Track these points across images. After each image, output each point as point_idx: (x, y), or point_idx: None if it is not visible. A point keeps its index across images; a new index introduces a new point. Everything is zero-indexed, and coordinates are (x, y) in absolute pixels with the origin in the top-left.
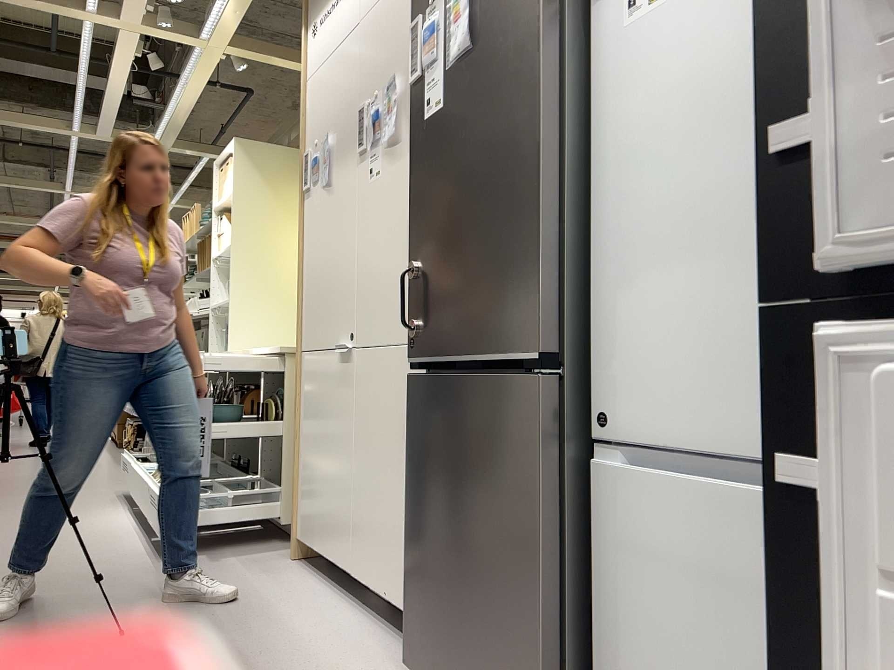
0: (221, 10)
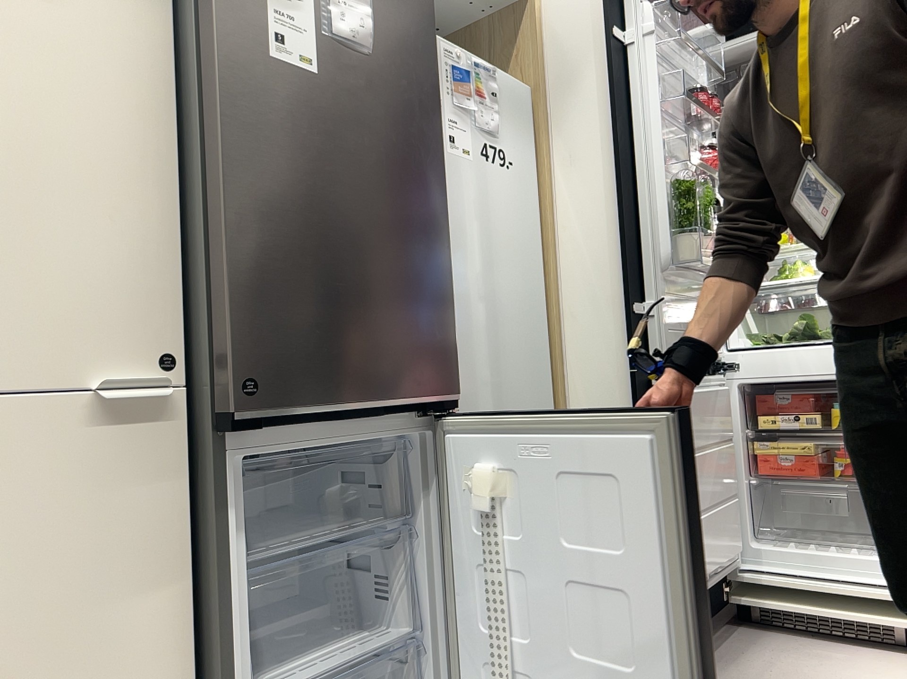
0: None
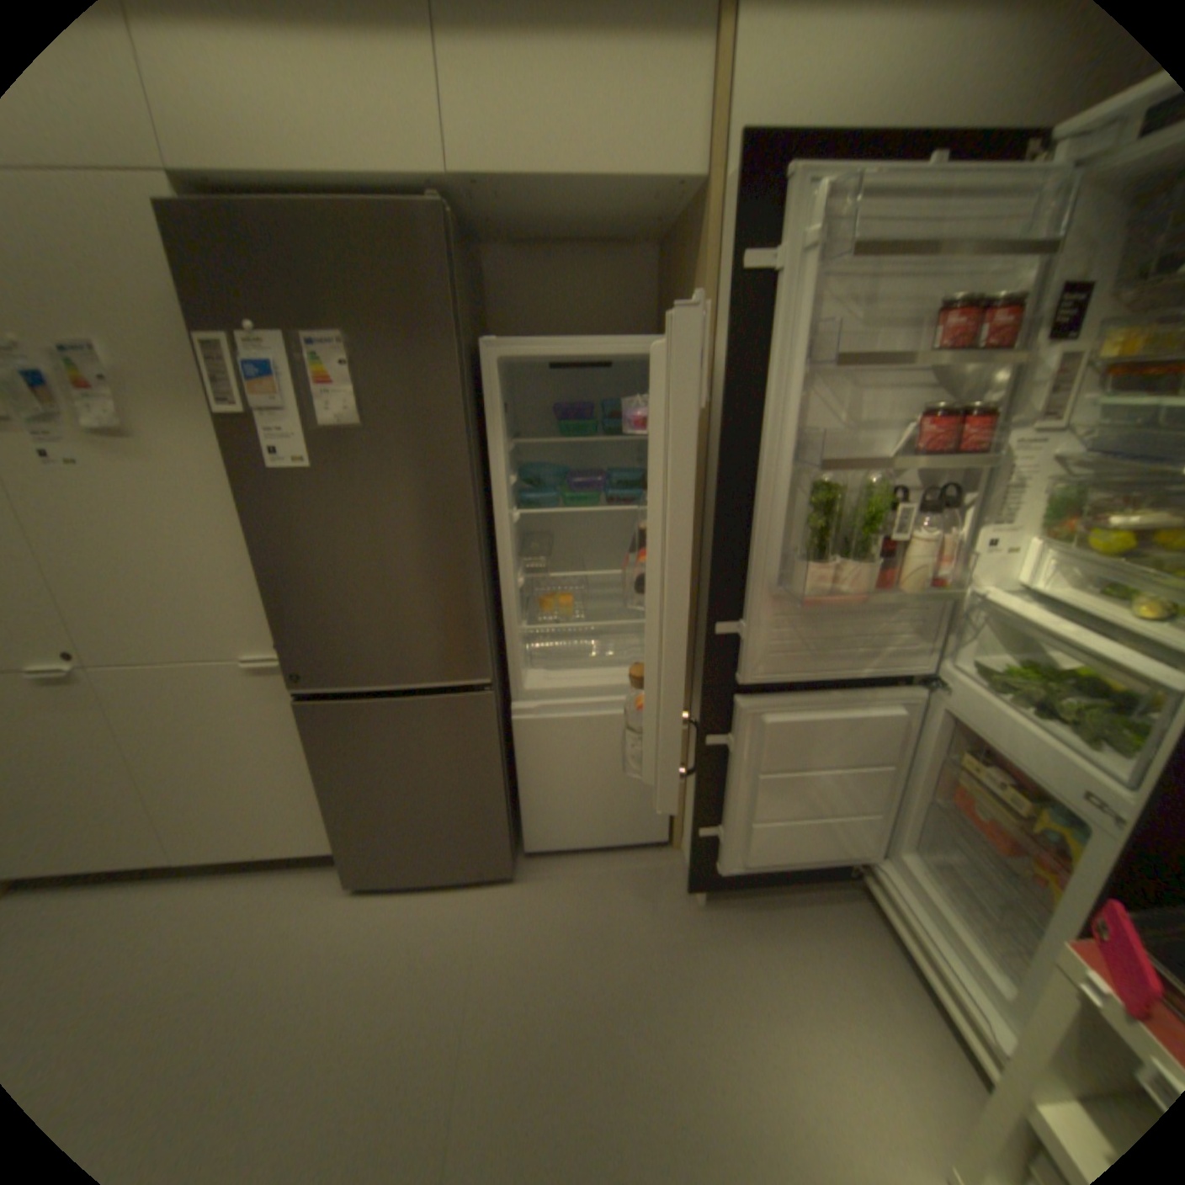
0: None
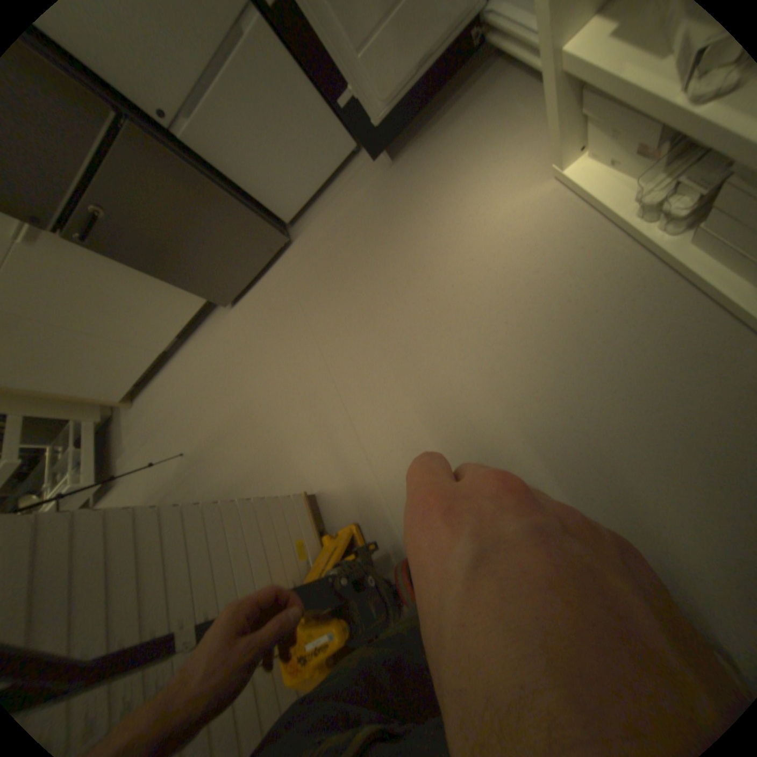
0: None
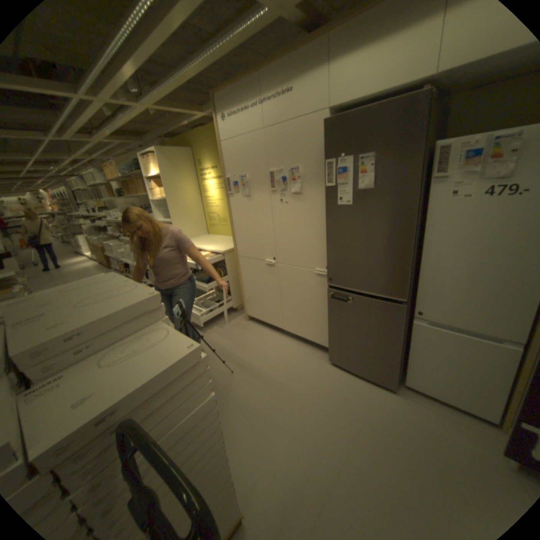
0: (154, 92)
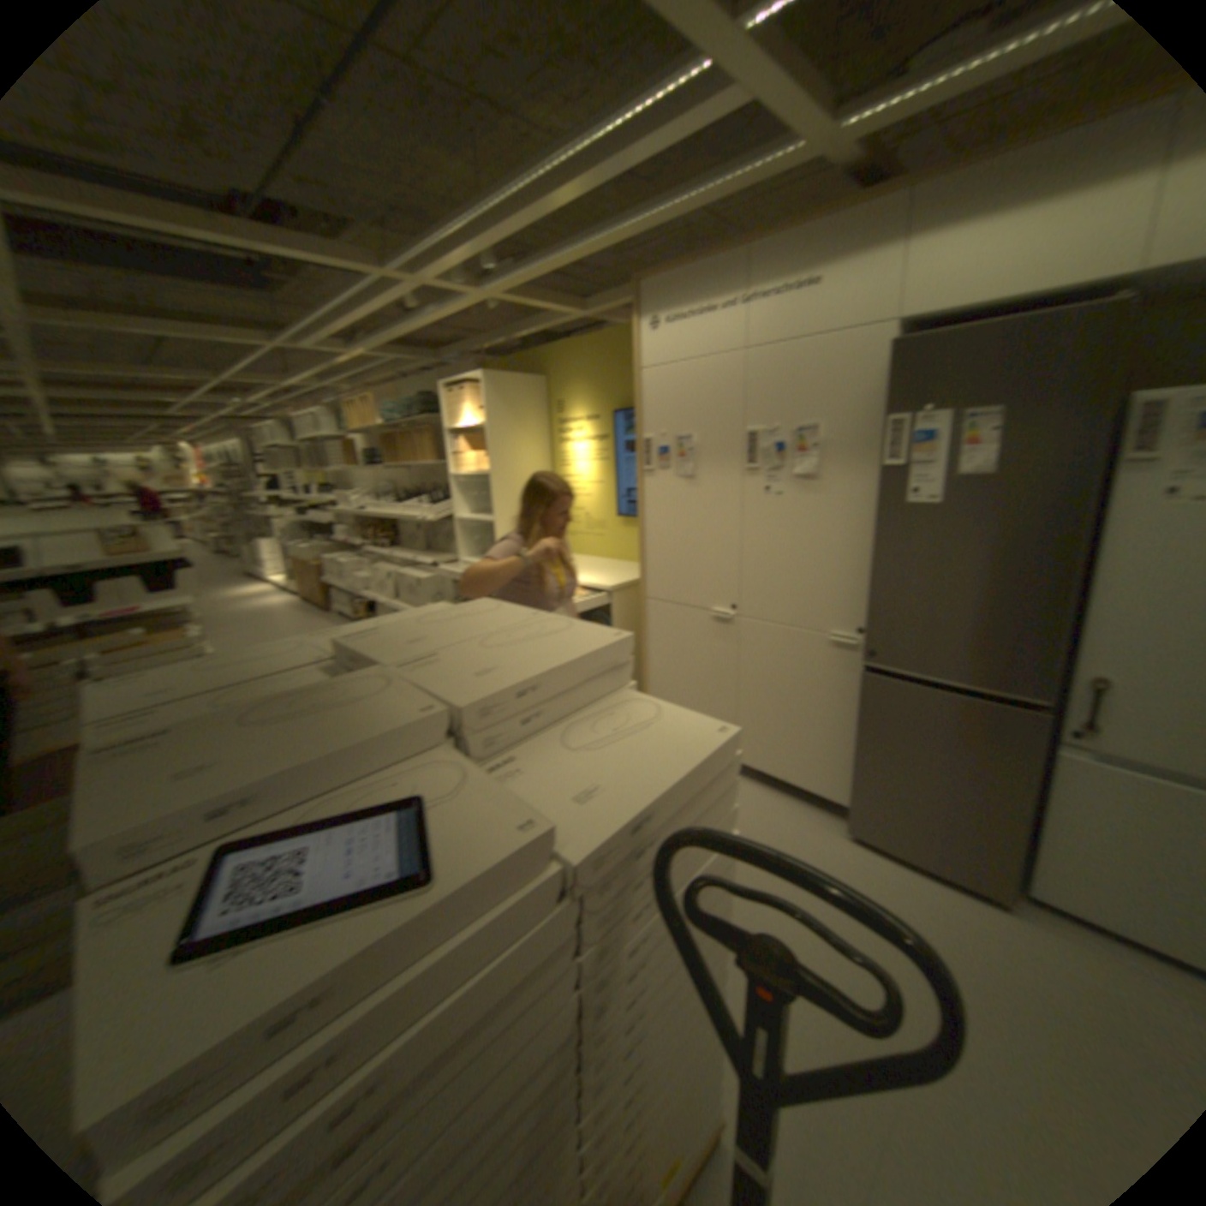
0: (516, 271)
